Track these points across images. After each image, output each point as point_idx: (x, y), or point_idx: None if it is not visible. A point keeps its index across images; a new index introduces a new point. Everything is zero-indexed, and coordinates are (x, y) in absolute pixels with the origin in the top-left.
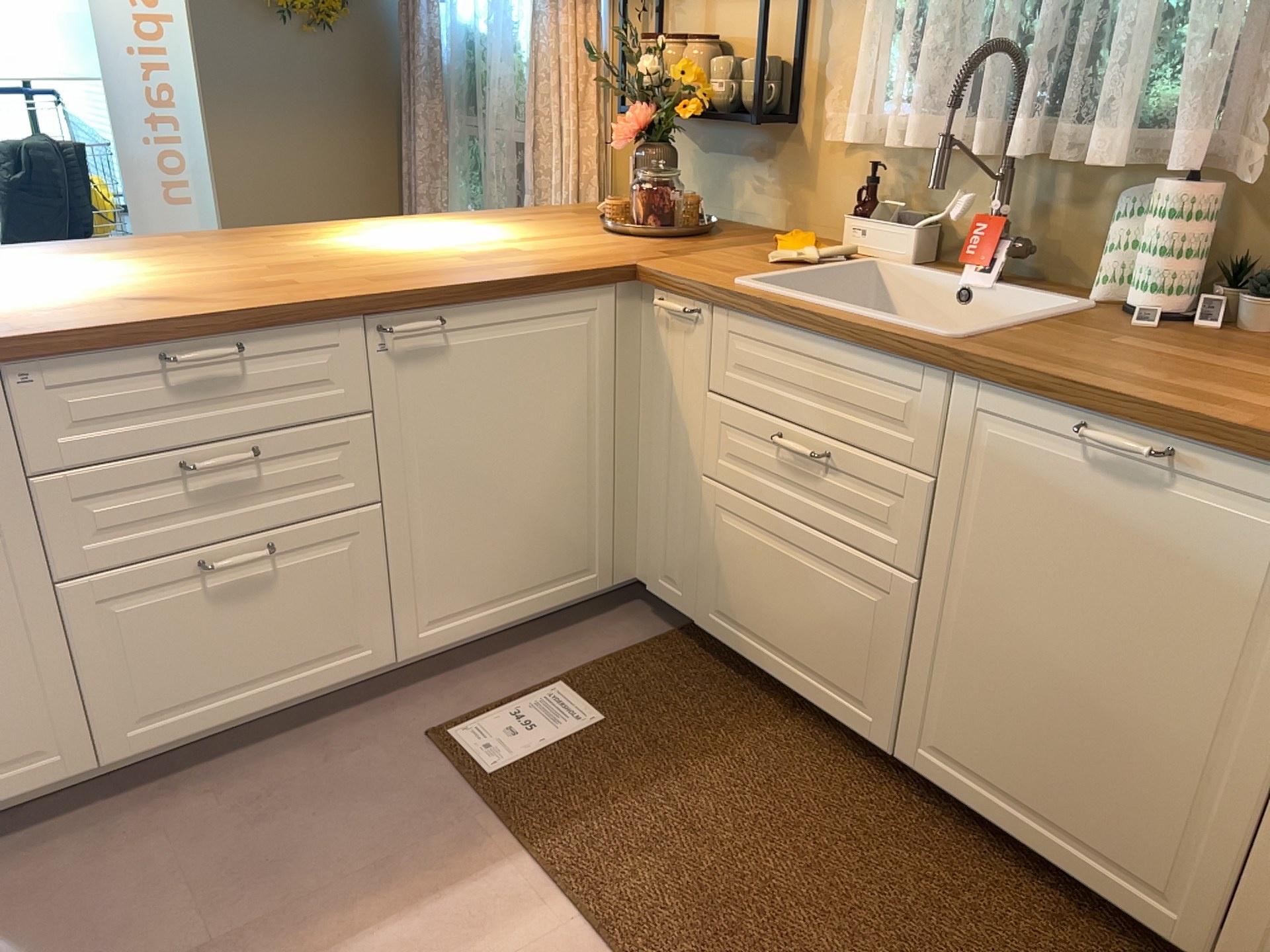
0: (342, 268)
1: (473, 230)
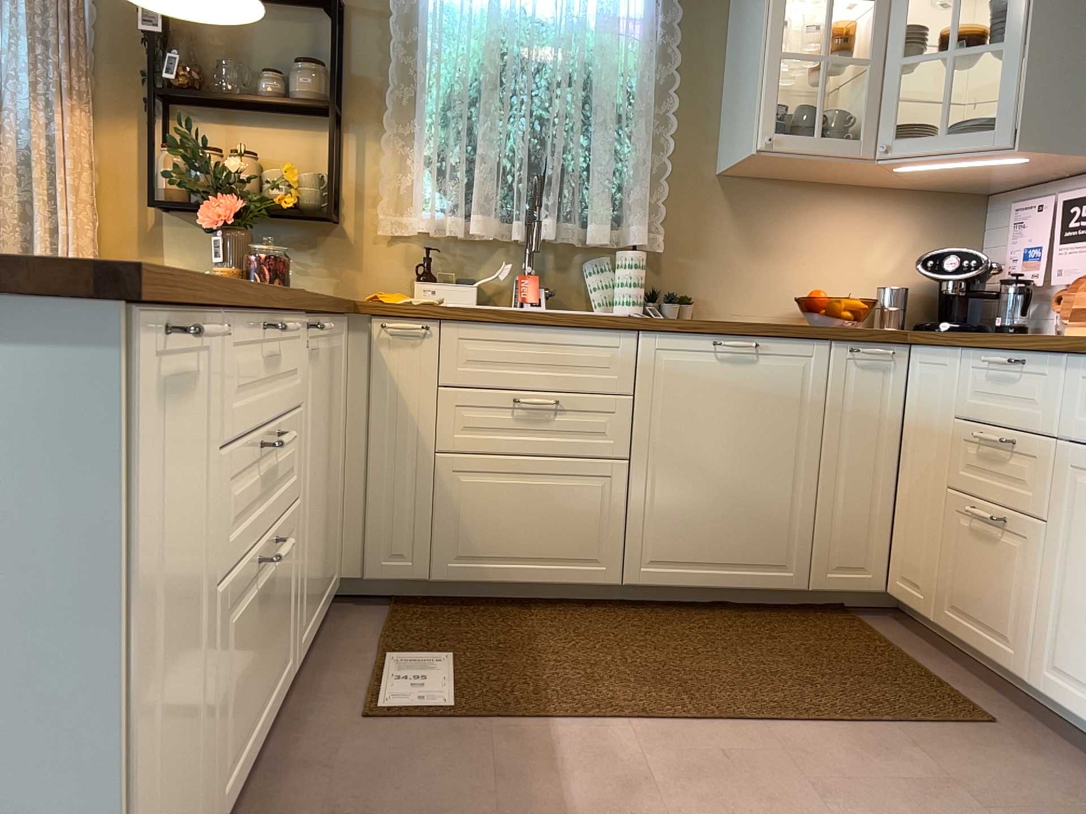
0: None
1: None
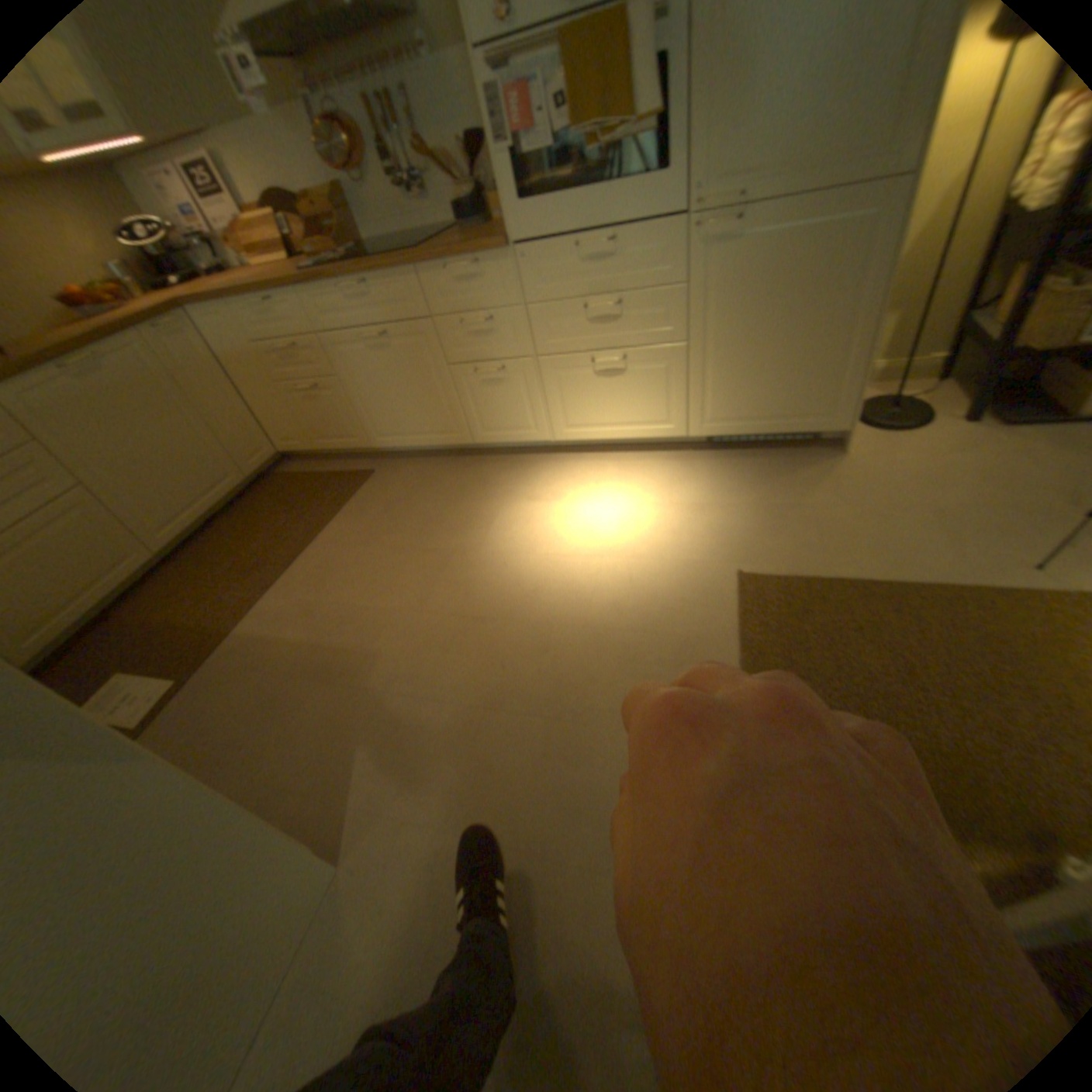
0: None
1: None
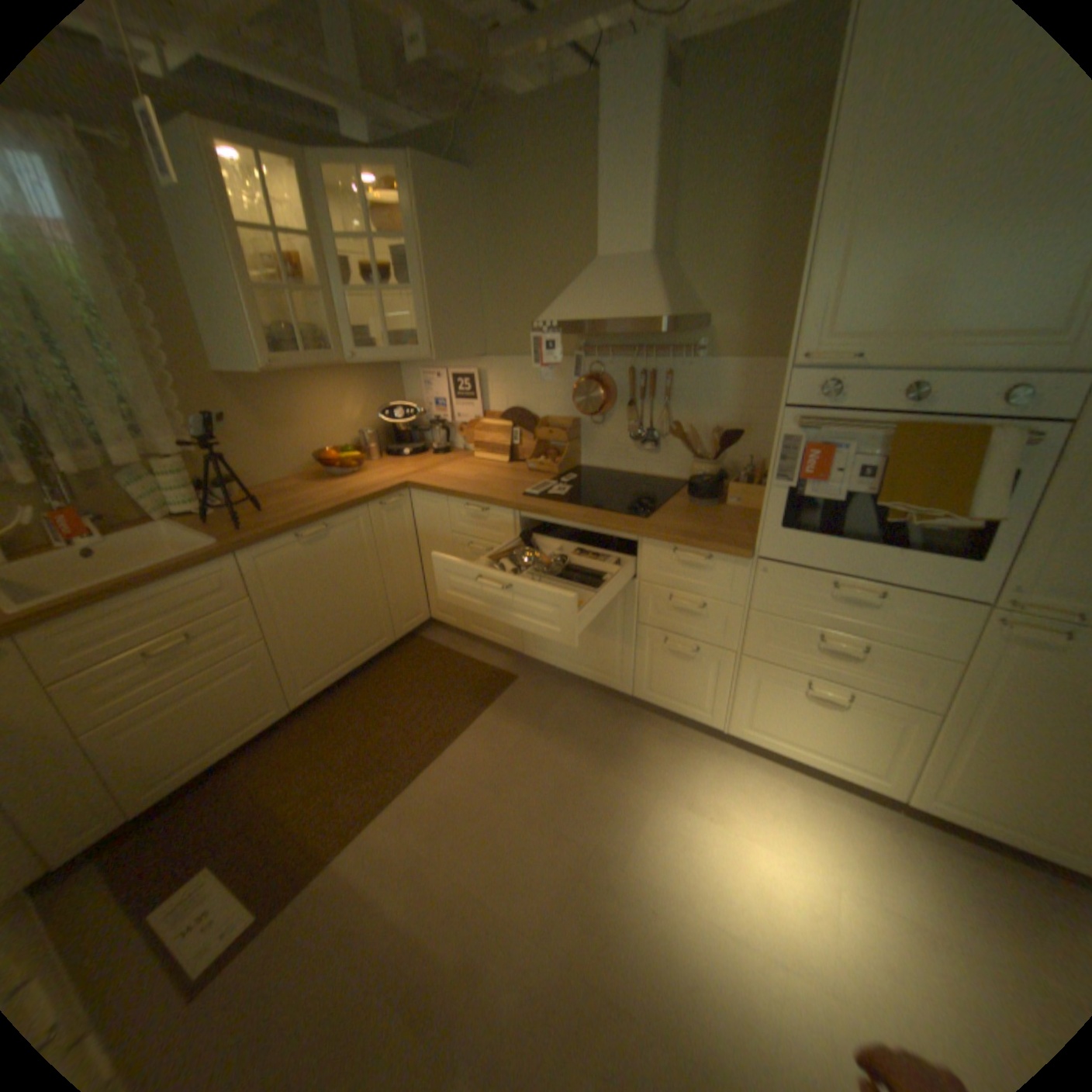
0: None
1: None
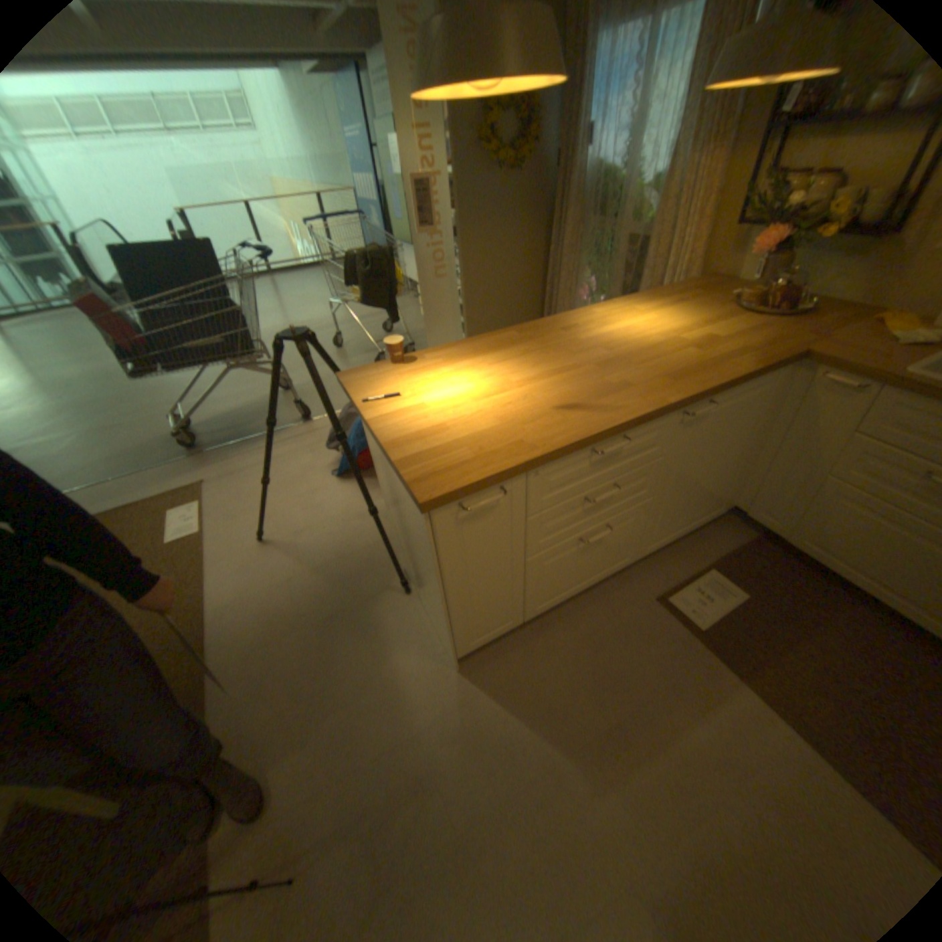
0: (638, 364)
1: (664, 314)
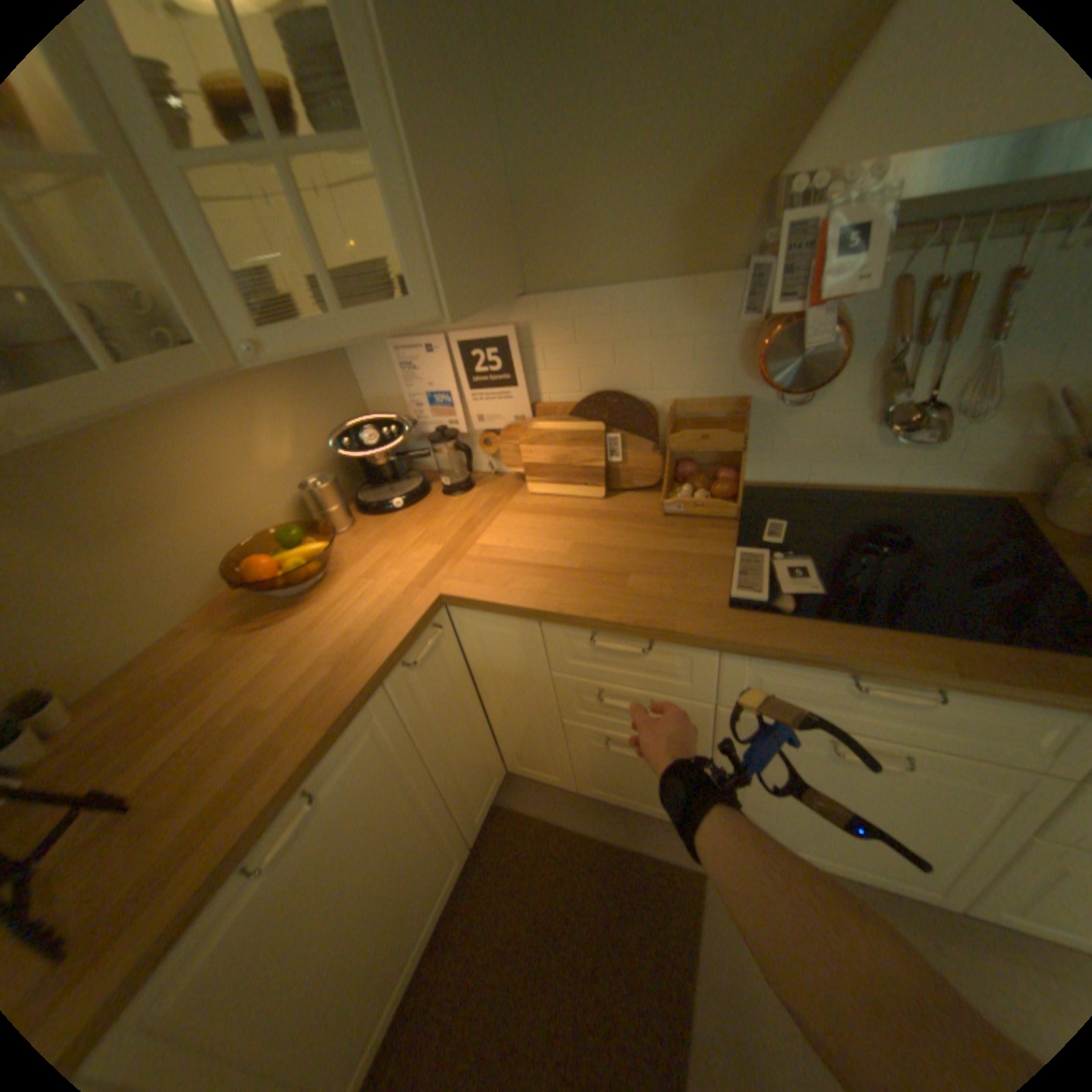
0: None
1: None
